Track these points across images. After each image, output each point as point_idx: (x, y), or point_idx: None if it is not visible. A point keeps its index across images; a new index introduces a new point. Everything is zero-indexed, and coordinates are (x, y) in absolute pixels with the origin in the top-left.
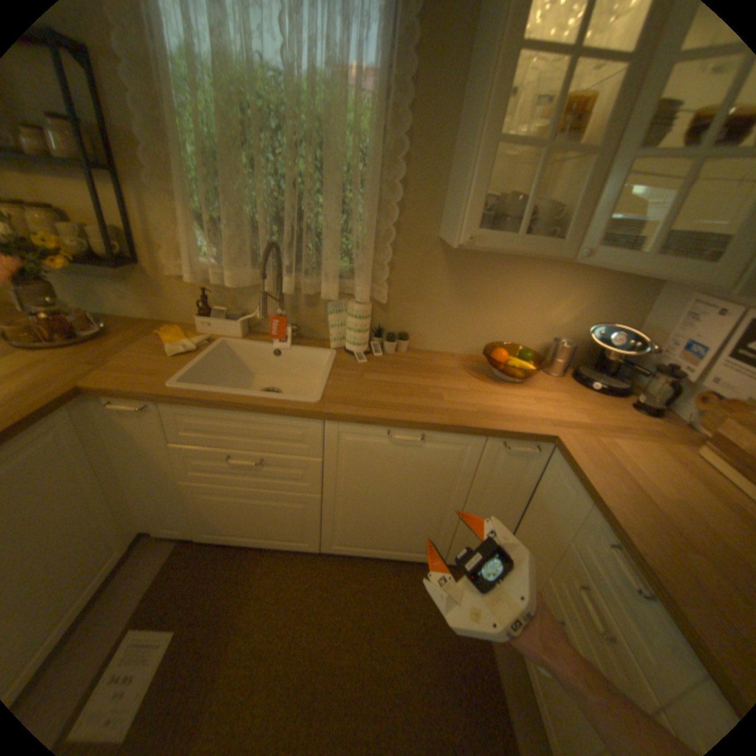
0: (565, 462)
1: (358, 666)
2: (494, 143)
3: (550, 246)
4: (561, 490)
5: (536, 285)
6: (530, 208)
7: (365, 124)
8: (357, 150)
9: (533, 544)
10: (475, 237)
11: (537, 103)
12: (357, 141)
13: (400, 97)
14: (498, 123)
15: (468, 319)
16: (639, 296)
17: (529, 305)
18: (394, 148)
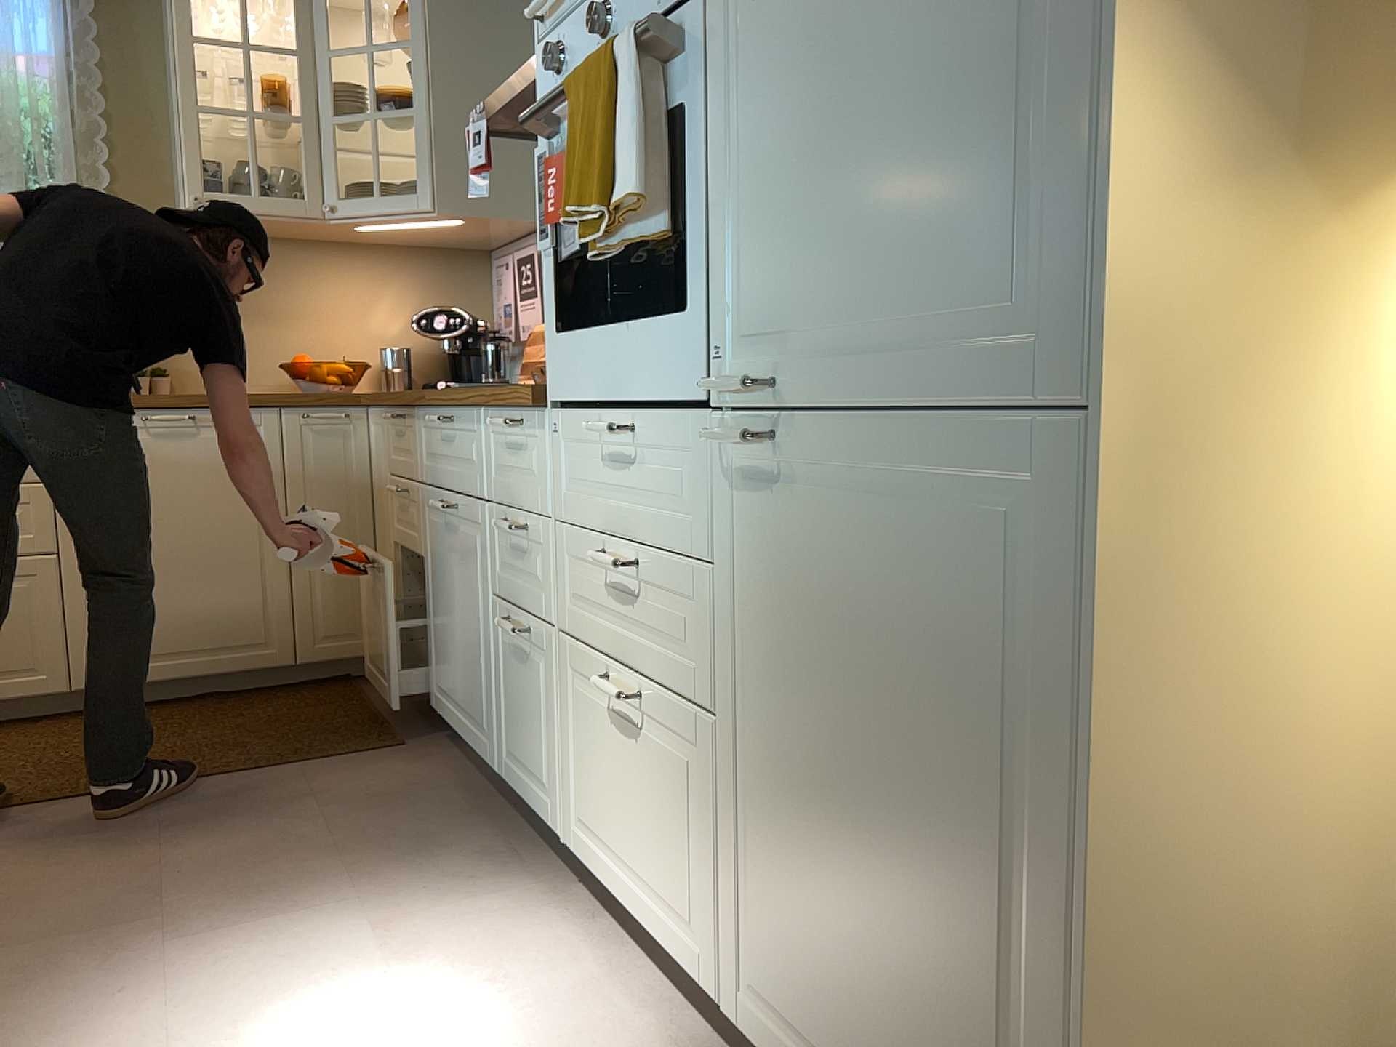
0: (372, 413)
1: (163, 750)
2: (193, 114)
3: (290, 206)
4: (376, 444)
5: (334, 284)
6: (254, 170)
7: (44, 107)
8: (39, 131)
9: (382, 542)
10: (202, 200)
11: (230, 84)
12: (36, 123)
13: (85, 82)
14: (192, 97)
15: (254, 339)
16: (469, 288)
17: (335, 312)
18: (89, 131)
